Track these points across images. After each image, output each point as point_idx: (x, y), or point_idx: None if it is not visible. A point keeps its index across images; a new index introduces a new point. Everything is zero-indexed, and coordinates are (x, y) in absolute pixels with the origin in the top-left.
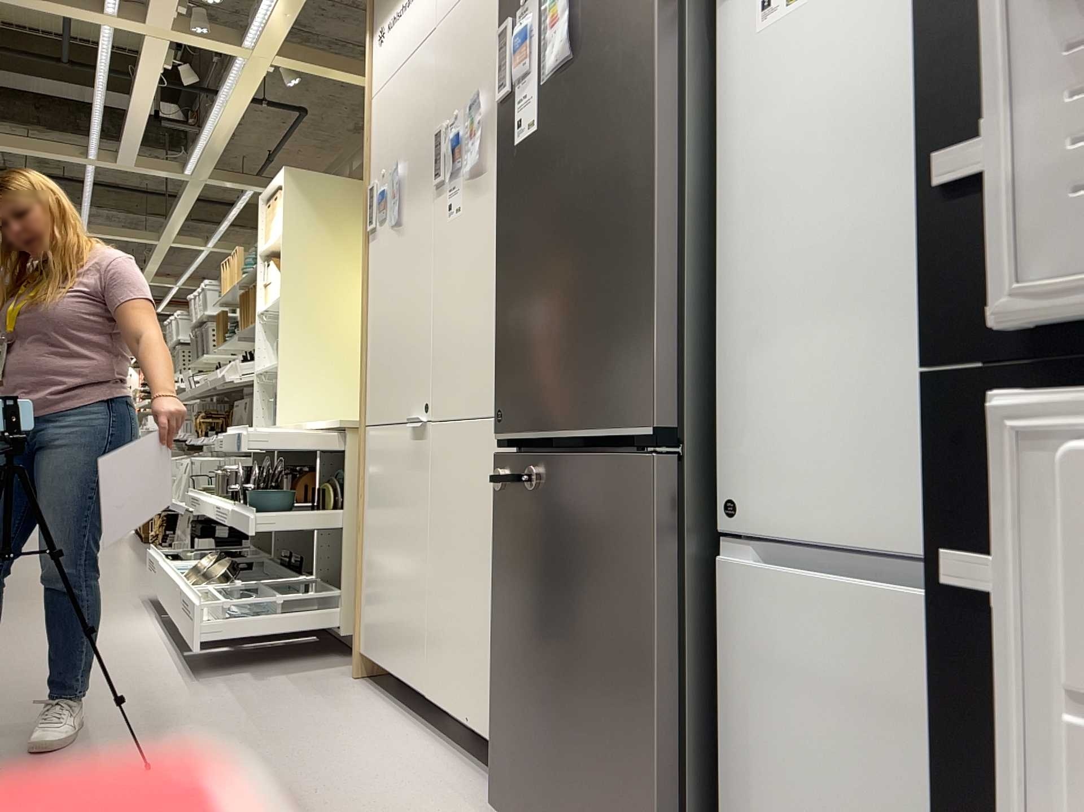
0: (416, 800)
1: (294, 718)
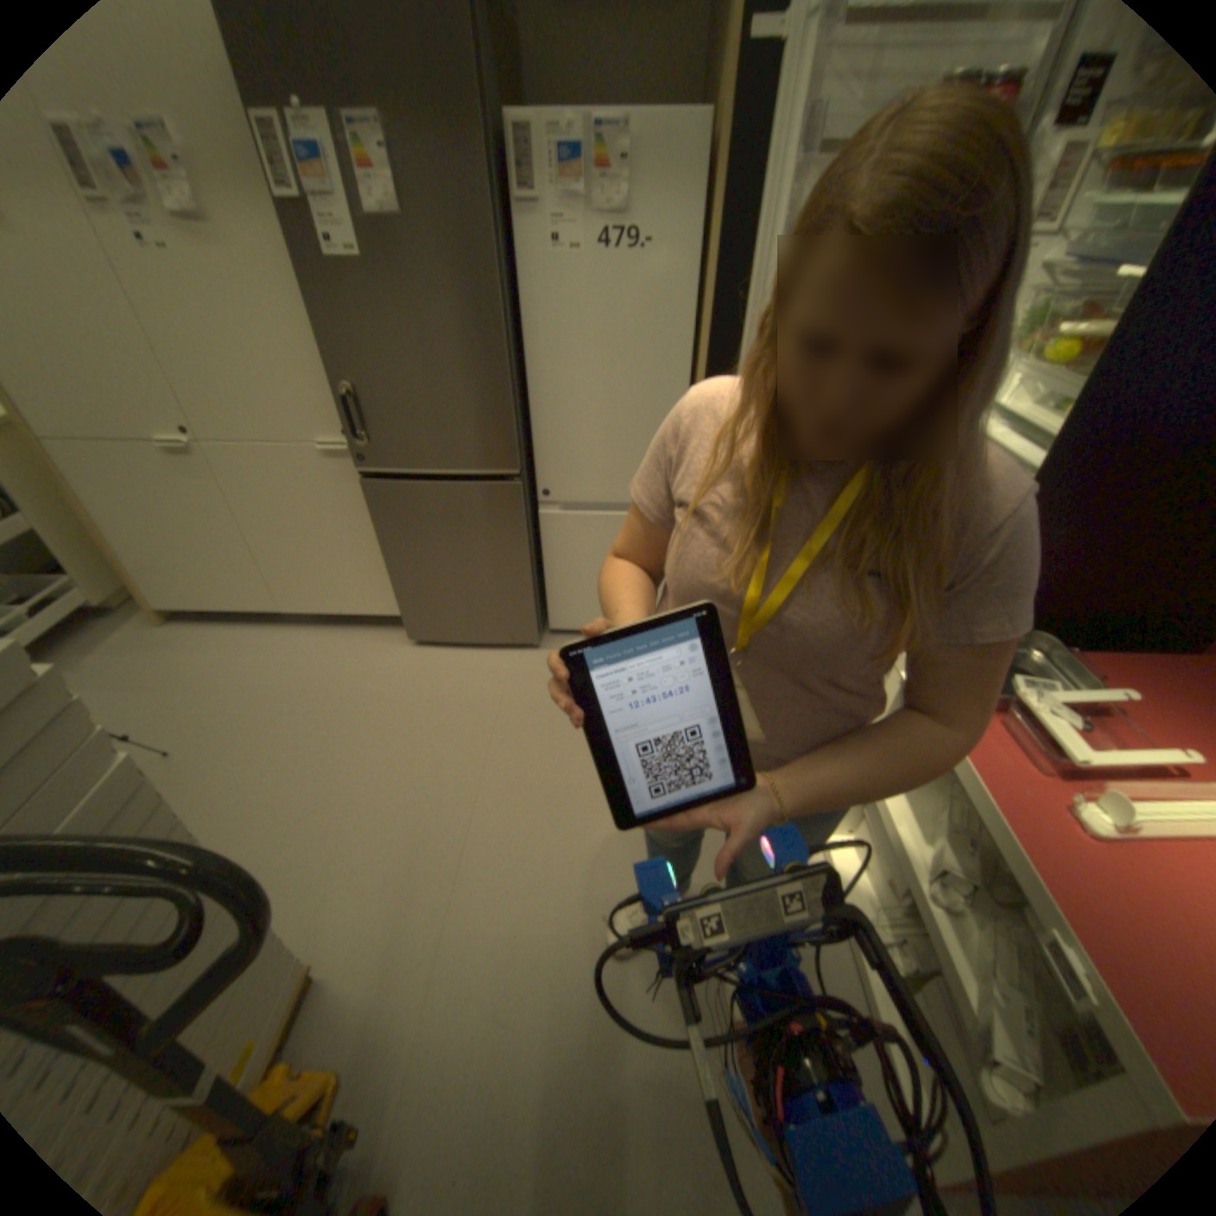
0: (357, 660)
1: (181, 672)
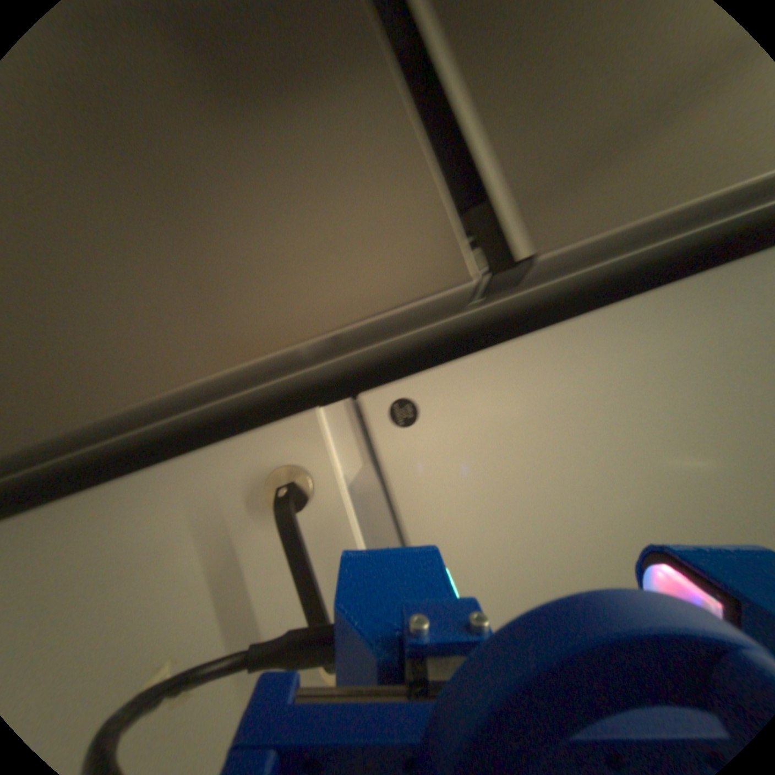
0: None
1: None
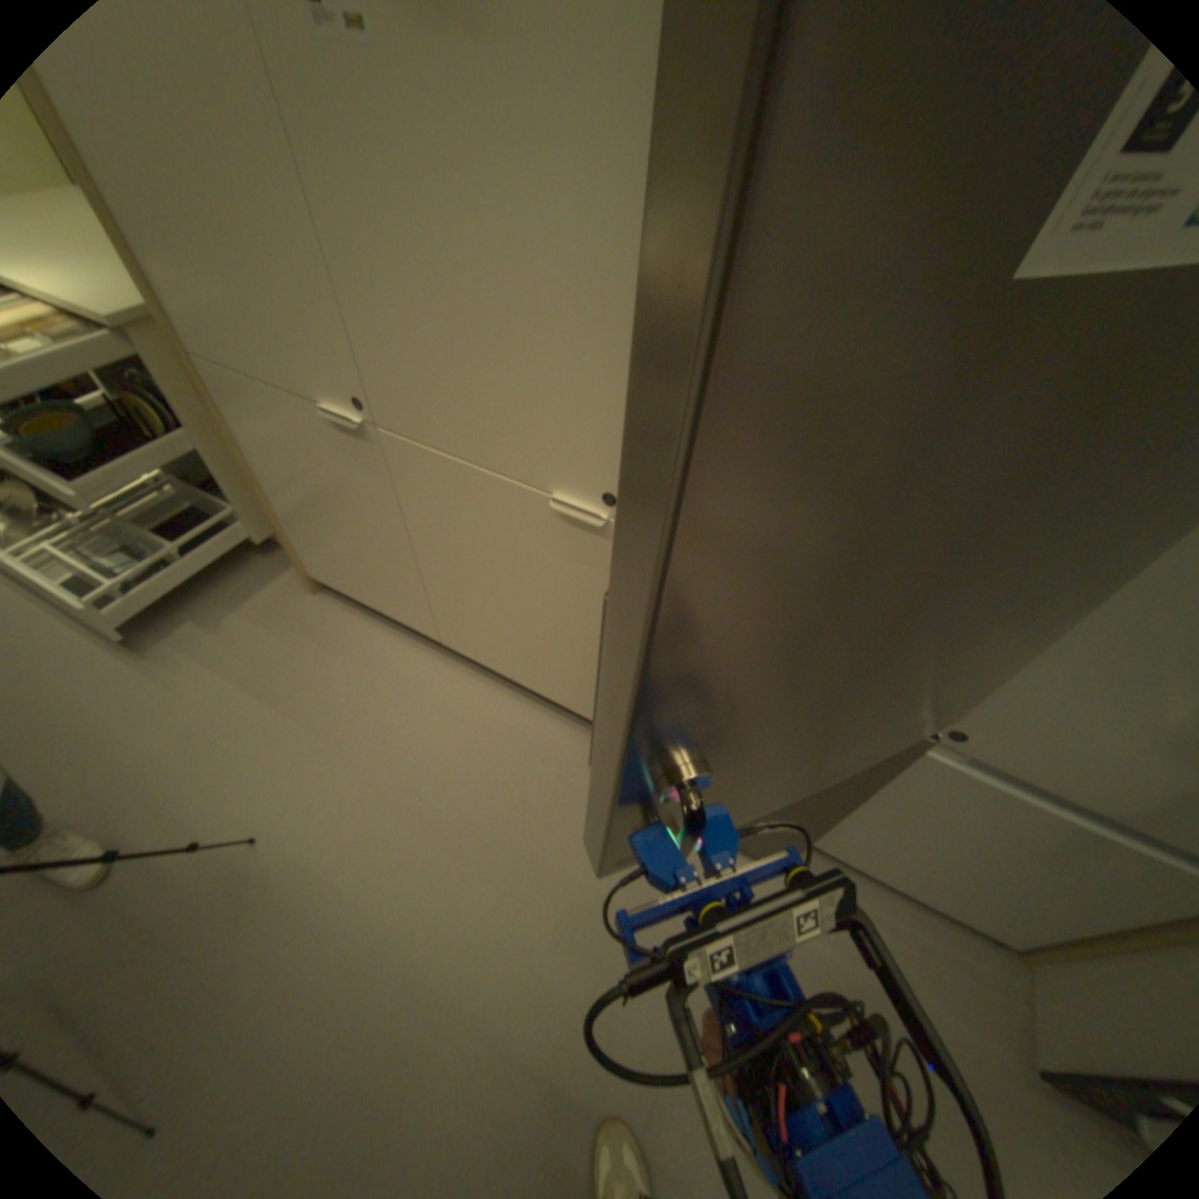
0: (514, 763)
1: (311, 686)
